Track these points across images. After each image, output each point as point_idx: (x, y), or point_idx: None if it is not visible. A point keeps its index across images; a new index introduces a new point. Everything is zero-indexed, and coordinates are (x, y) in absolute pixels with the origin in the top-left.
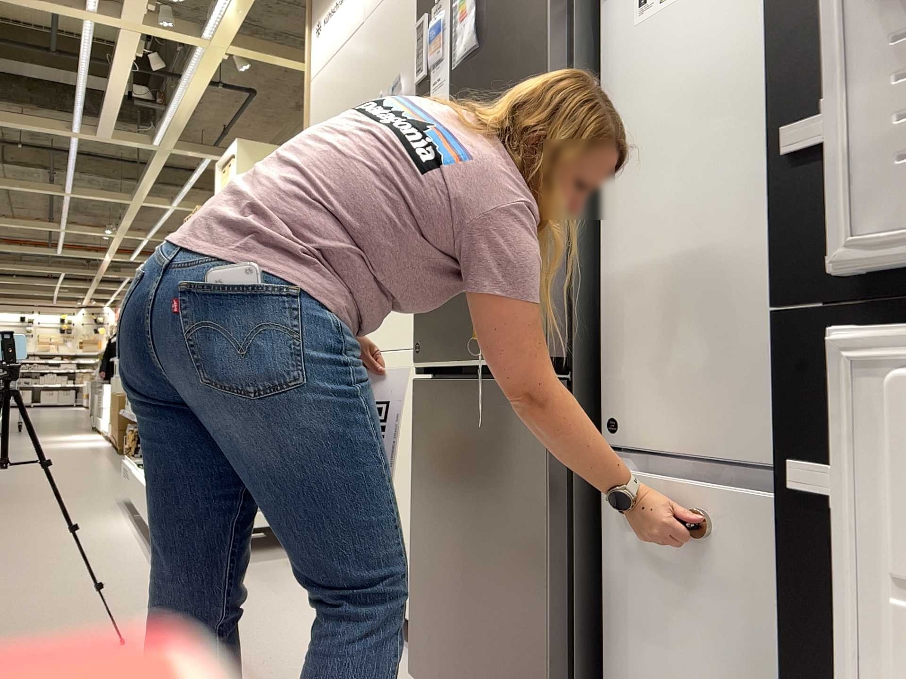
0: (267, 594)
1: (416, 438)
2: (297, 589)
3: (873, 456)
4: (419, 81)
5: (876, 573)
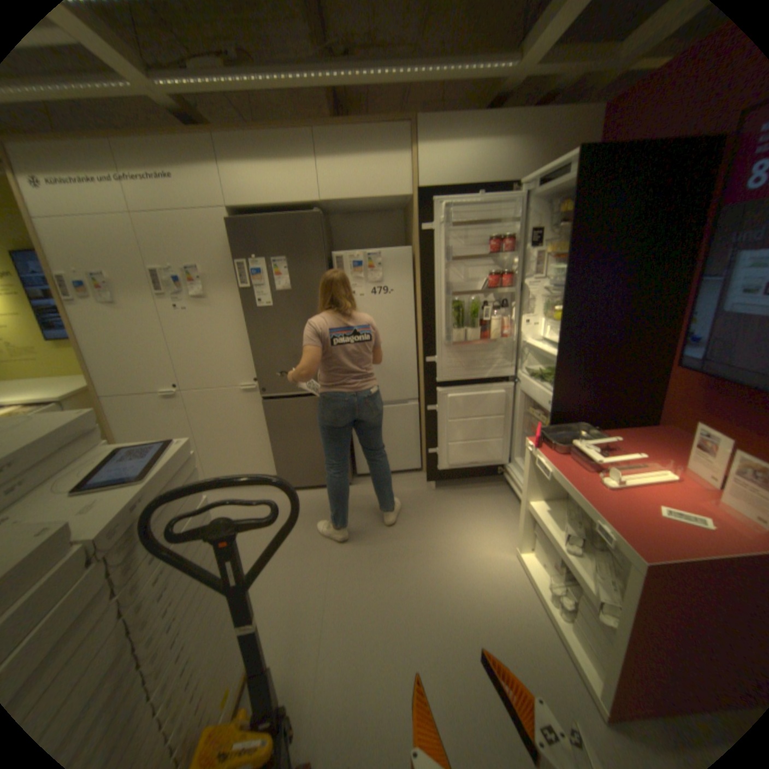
0: None
1: (269, 419)
2: None
3: (439, 403)
4: (243, 287)
5: (439, 416)
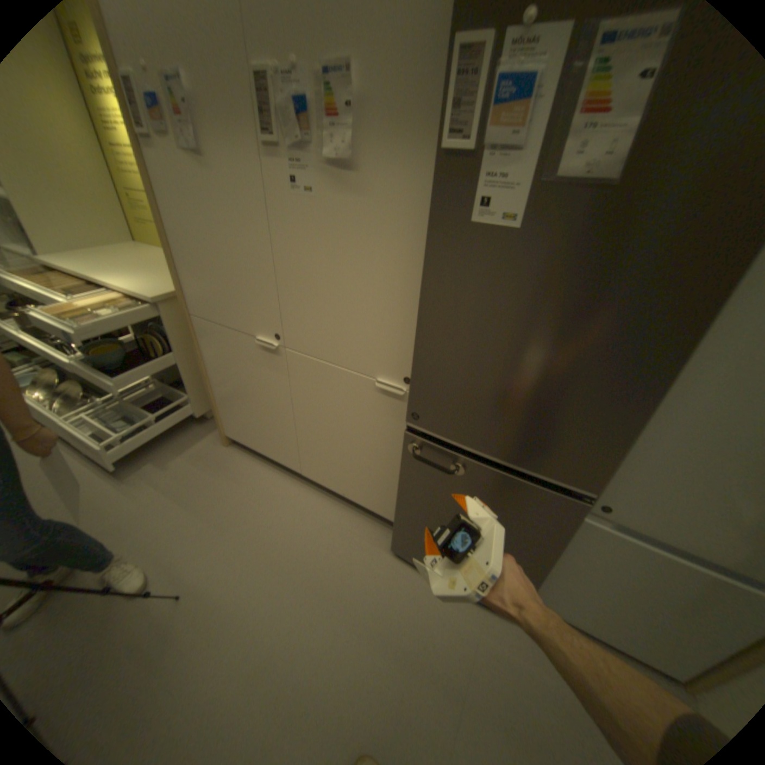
0: (230, 485)
1: (408, 463)
2: (246, 471)
3: None
4: (451, 144)
5: None
